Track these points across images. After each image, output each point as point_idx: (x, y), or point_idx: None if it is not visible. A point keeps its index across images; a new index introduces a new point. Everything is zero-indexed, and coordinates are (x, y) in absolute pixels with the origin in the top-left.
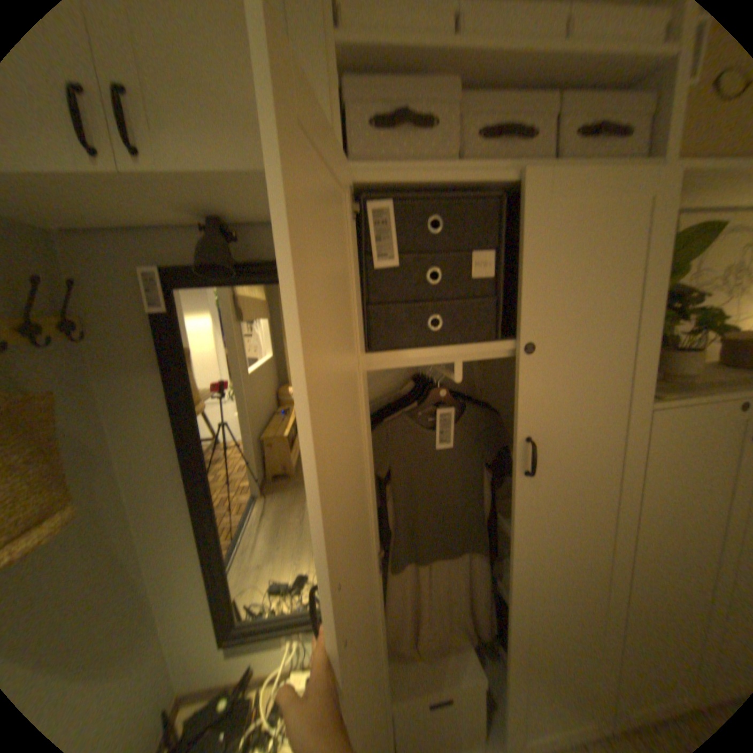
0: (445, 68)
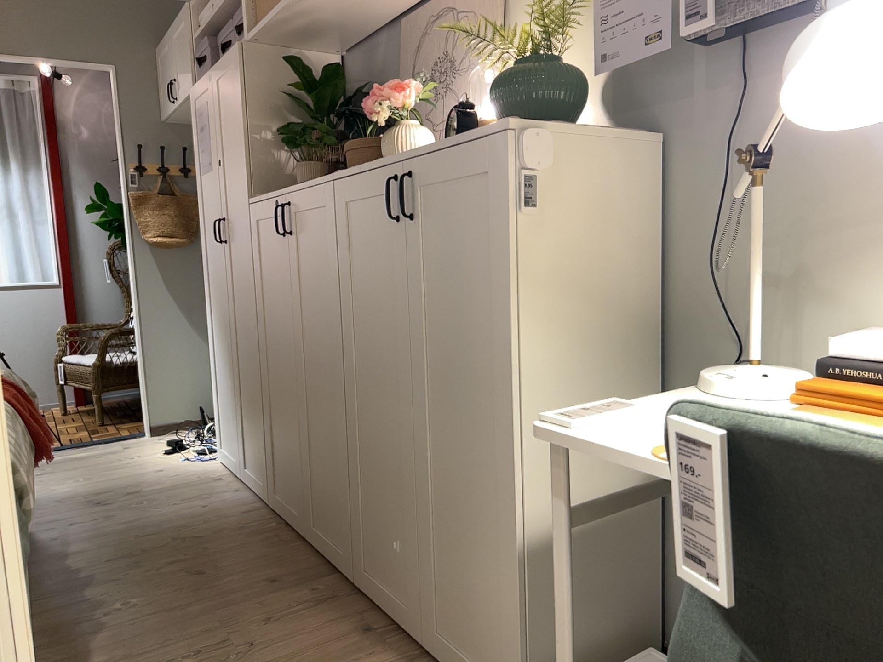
0: (221, 25)
